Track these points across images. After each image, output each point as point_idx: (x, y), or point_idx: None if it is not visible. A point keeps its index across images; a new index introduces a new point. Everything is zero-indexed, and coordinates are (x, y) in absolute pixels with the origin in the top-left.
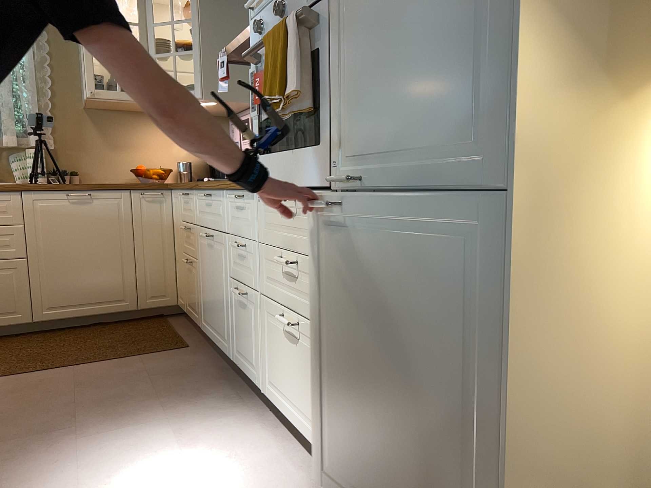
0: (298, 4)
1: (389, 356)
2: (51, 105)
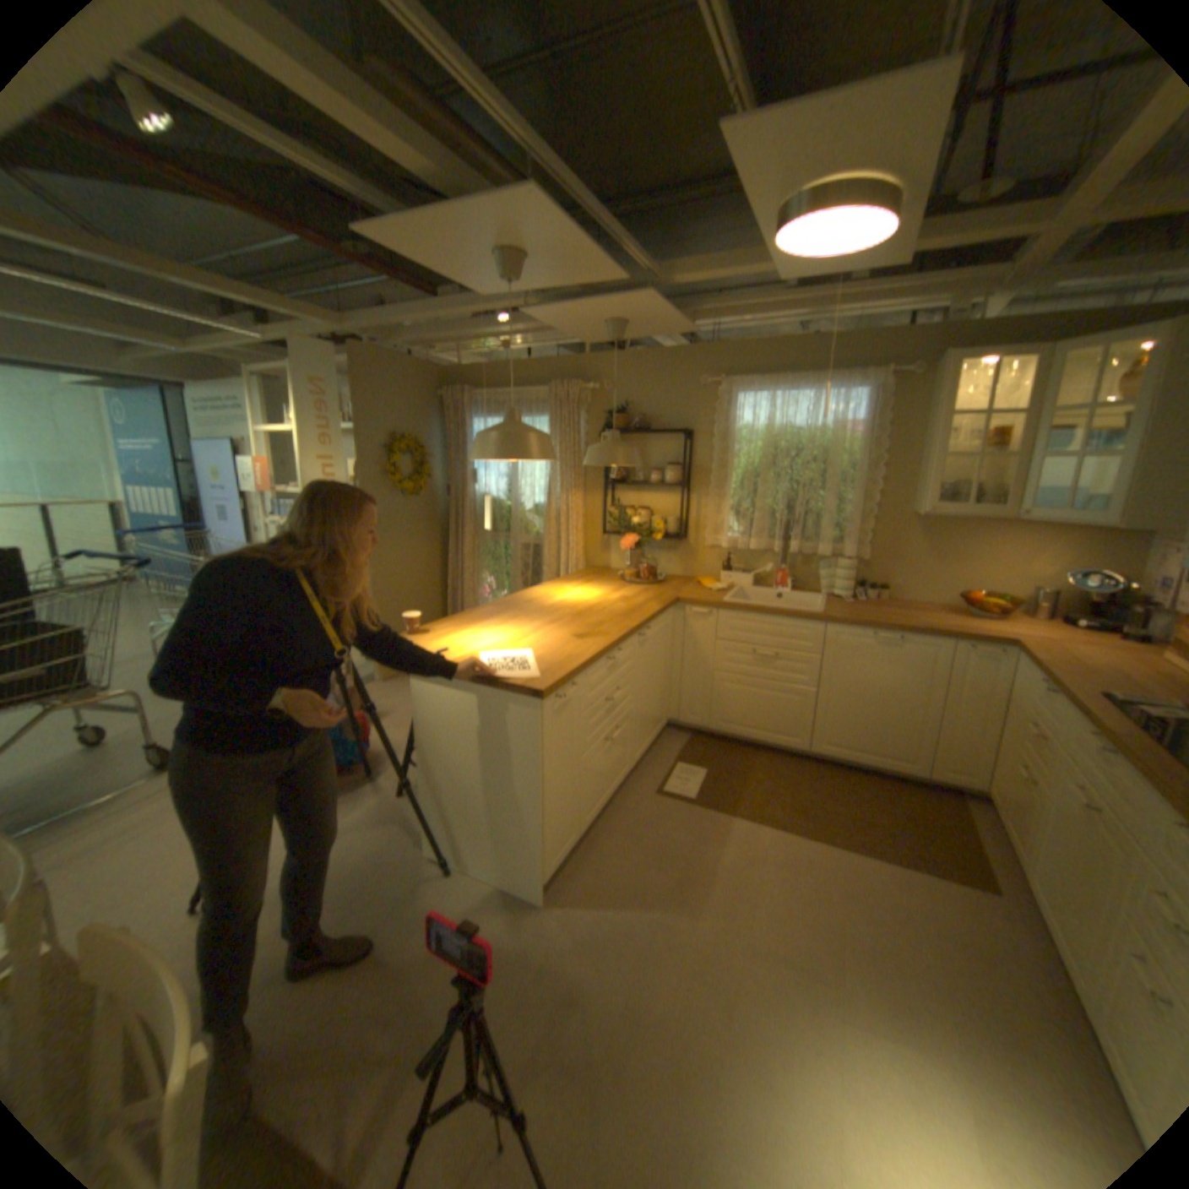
0: None
1: None
2: (875, 511)
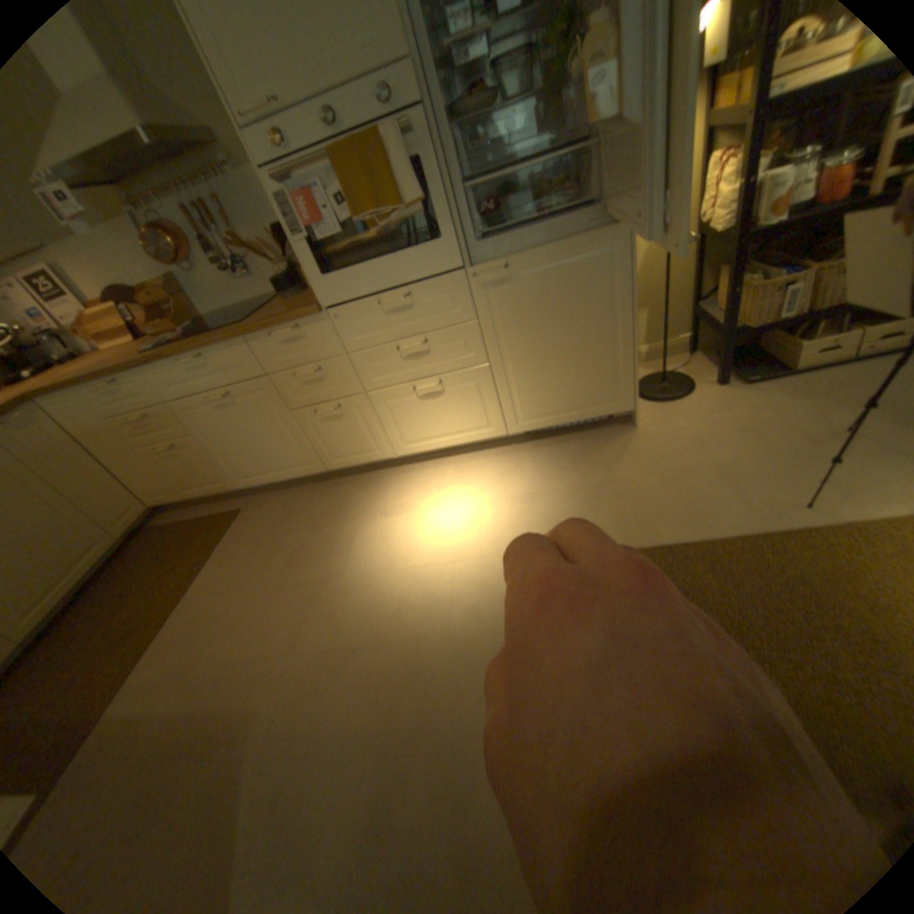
0: (356, 110)
1: (544, 342)
2: None
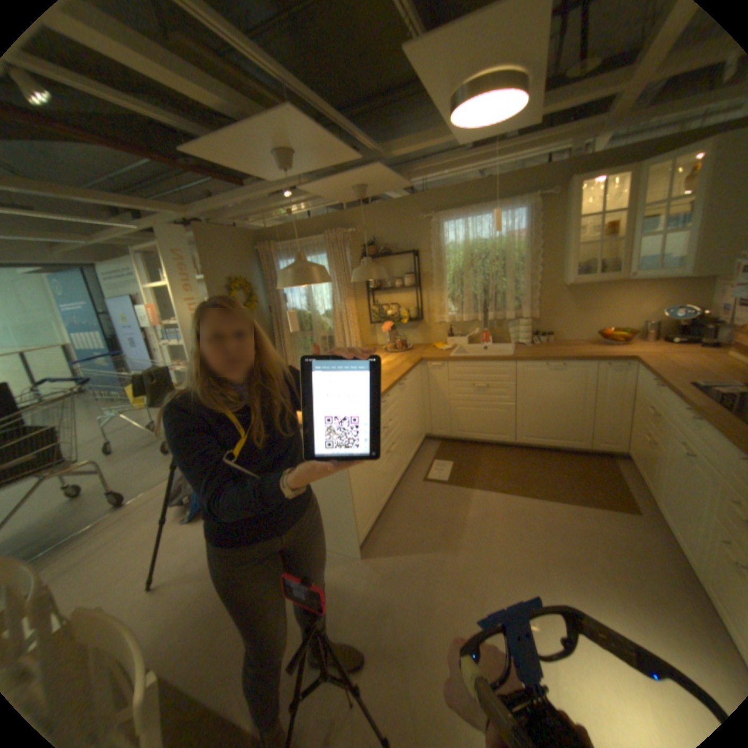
0: None
1: None
2: (538, 286)
